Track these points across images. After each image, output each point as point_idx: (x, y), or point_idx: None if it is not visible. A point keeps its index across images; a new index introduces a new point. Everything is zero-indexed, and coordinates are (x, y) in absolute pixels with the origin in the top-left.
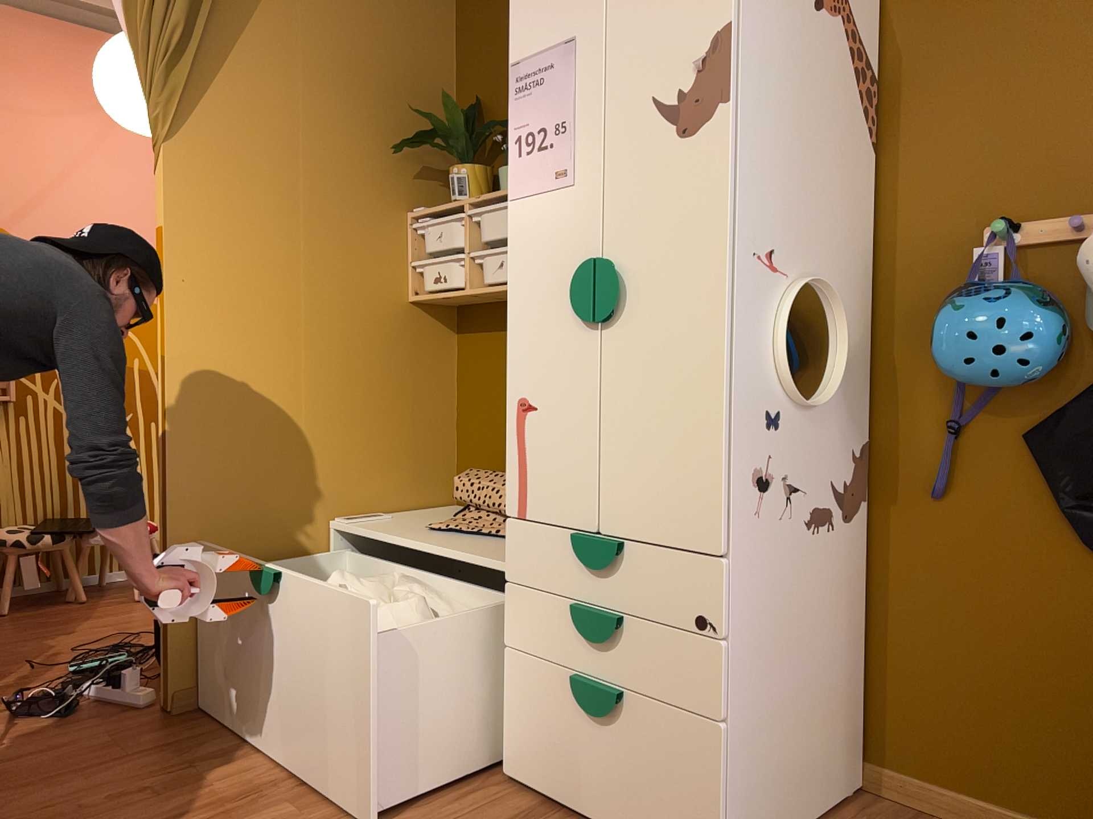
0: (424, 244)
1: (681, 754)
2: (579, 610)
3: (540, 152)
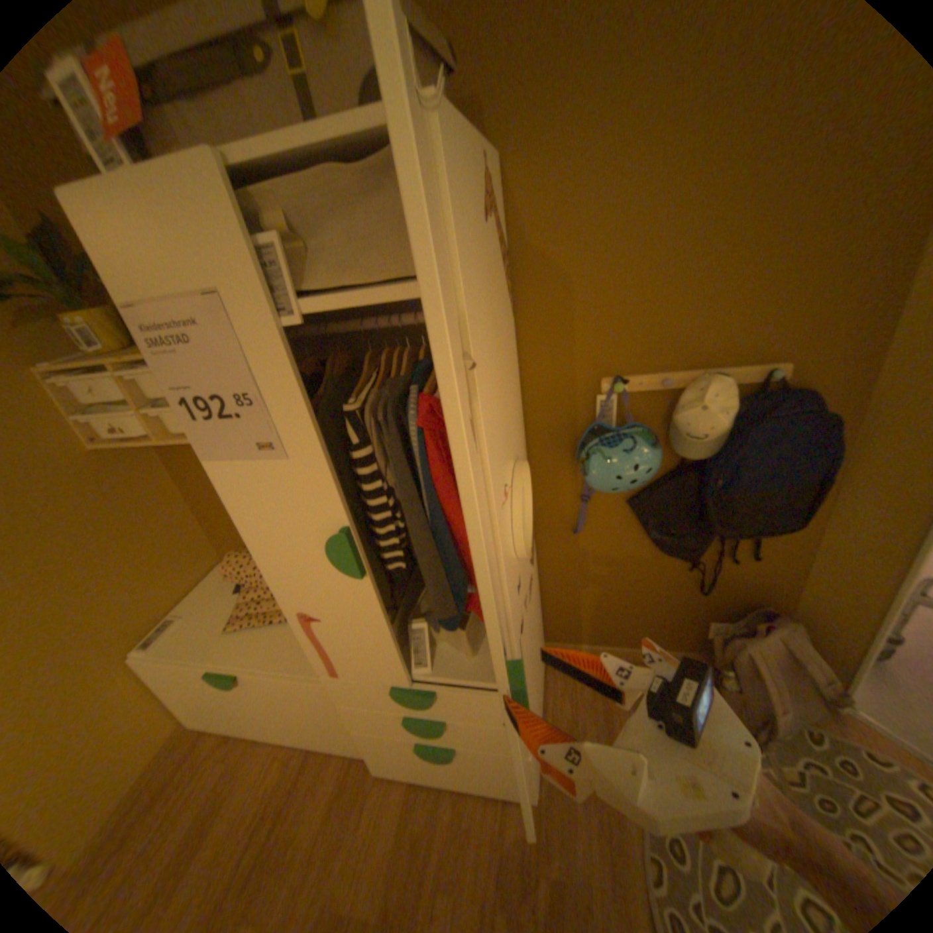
0: (75, 401)
1: (502, 769)
2: (410, 726)
3: (224, 421)
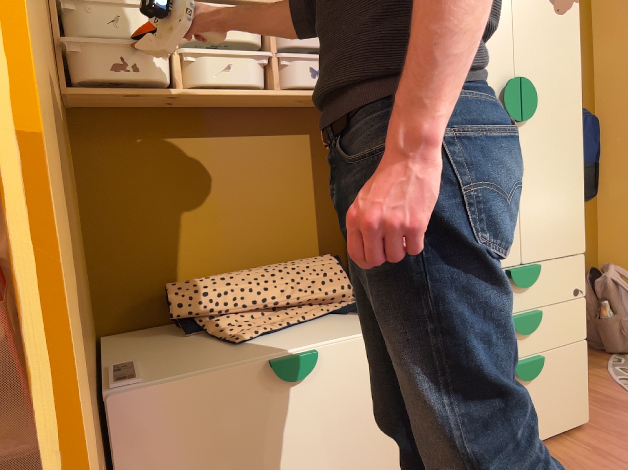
0: (90, 27)
1: (570, 366)
2: (520, 317)
3: None
